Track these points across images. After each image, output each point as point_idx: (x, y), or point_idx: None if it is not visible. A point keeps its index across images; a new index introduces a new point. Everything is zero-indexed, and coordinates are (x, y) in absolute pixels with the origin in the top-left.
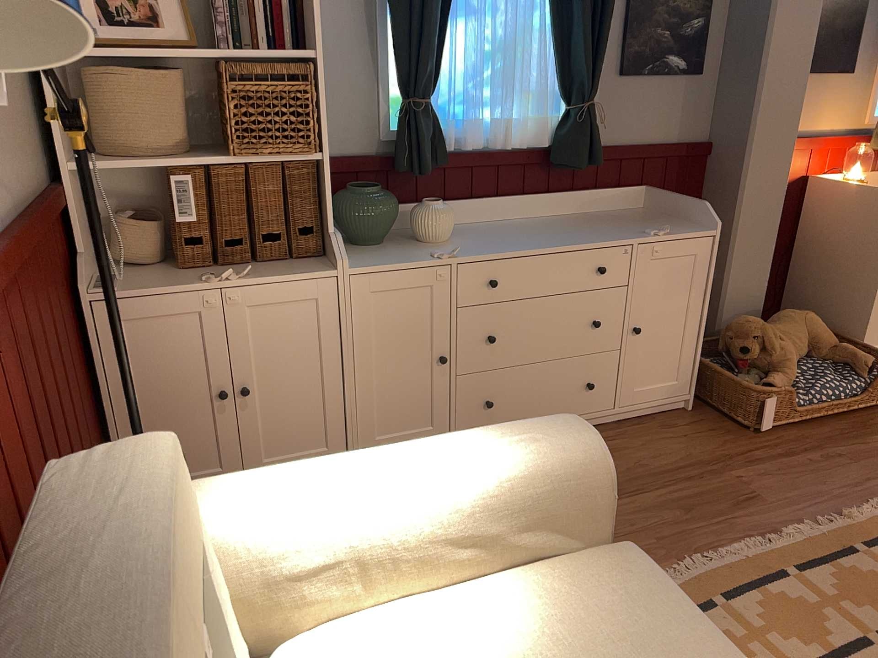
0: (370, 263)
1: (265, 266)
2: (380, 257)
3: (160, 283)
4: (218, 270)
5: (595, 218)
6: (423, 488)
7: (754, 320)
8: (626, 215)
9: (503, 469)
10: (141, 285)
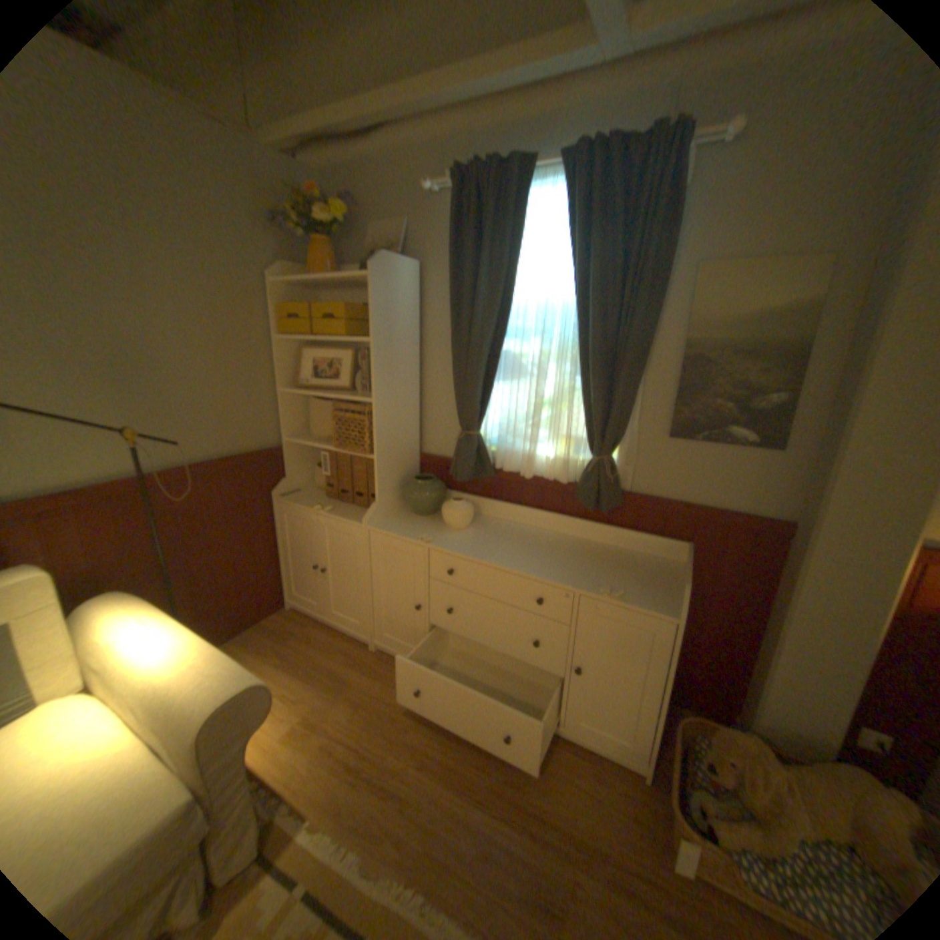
0: (387, 527)
1: (353, 508)
2: (401, 525)
3: (305, 500)
4: (335, 503)
5: (608, 555)
6: (139, 666)
7: (747, 745)
8: (645, 563)
9: (166, 686)
10: (299, 499)
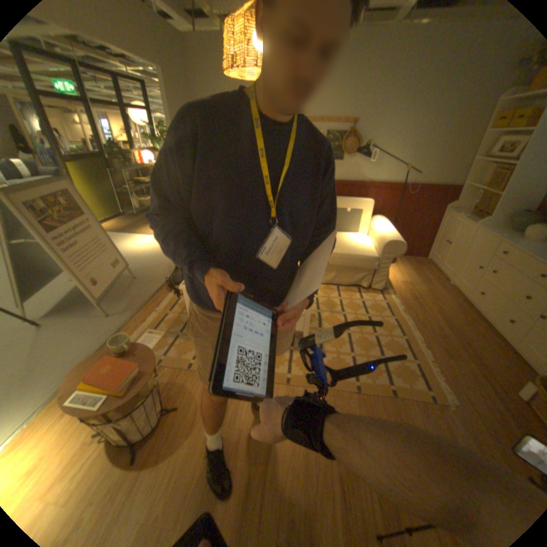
0: (488, 228)
1: (480, 220)
2: (497, 230)
3: (459, 212)
4: (473, 216)
5: None
6: (381, 229)
7: None
8: None
9: (384, 234)
10: (457, 211)
